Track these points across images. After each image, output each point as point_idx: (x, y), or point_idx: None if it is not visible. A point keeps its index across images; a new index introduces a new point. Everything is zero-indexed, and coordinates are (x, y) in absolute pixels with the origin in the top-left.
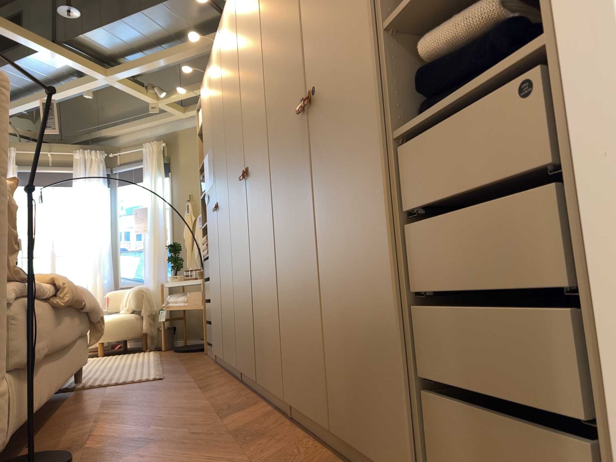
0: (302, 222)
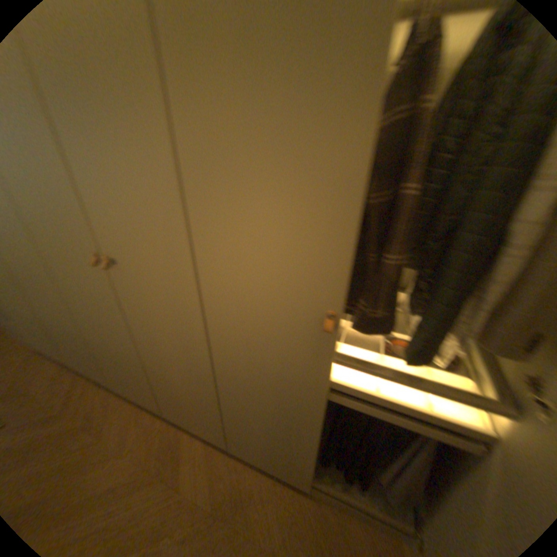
0: (291, 401)
